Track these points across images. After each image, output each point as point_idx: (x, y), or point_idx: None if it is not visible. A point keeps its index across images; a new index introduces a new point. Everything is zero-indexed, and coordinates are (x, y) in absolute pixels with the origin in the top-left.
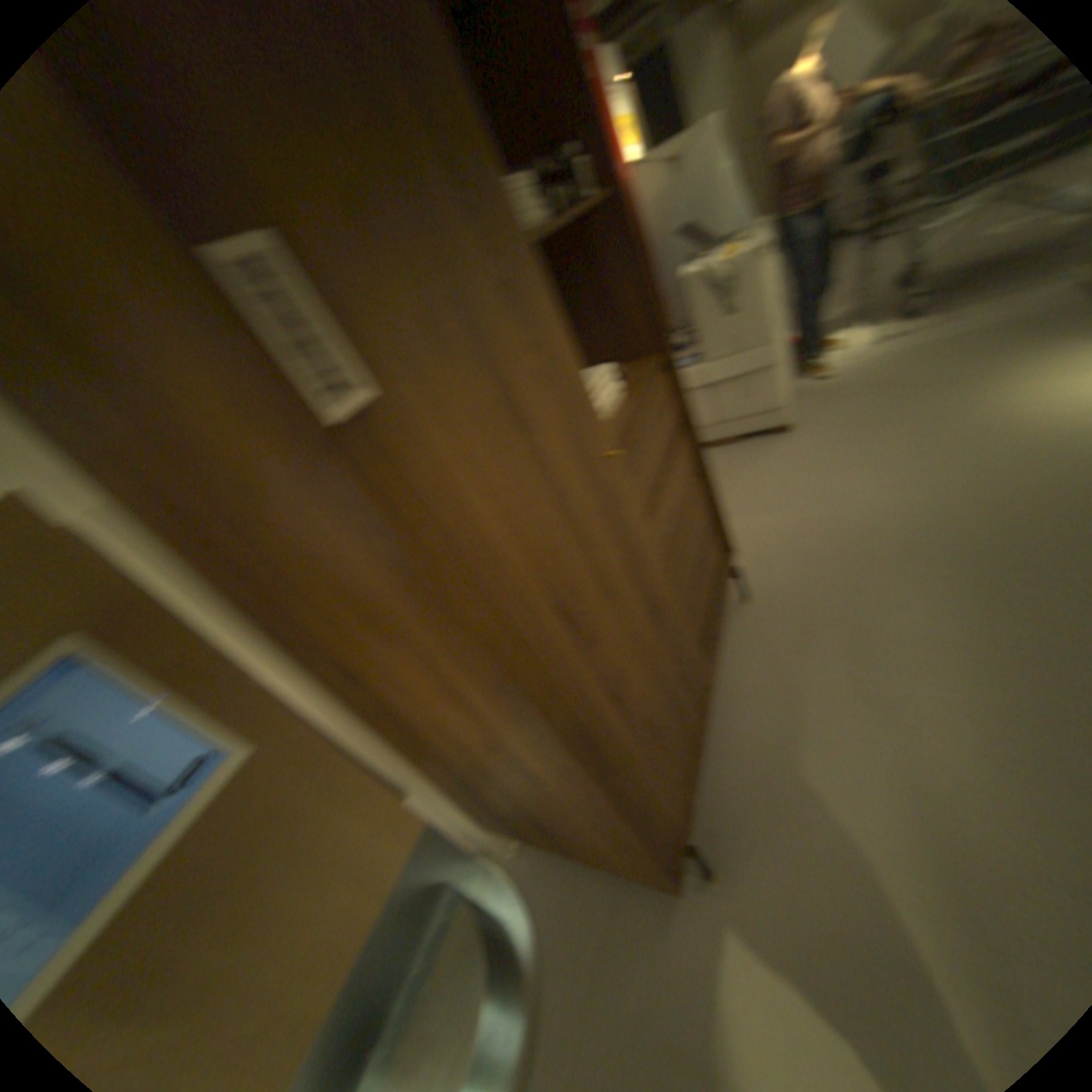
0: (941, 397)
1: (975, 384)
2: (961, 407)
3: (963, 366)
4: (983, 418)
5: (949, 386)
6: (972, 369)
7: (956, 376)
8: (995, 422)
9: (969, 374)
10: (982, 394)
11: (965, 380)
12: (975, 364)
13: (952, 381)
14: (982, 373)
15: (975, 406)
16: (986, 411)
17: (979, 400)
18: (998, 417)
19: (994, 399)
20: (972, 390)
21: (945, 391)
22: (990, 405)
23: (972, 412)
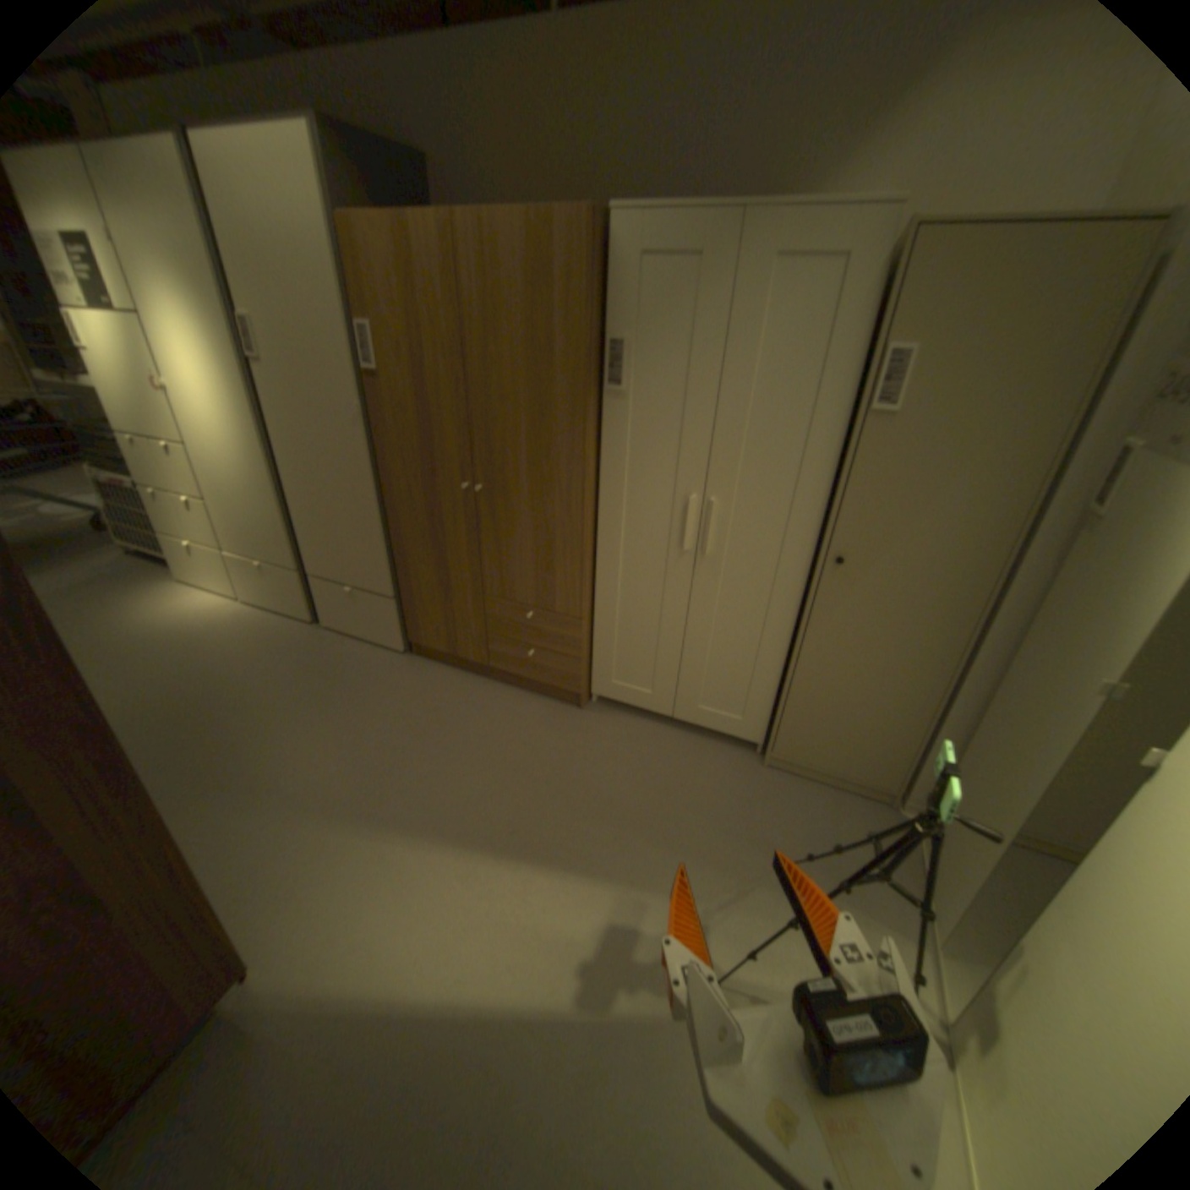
0: (86, 635)
1: (108, 621)
2: (112, 636)
3: (82, 613)
4: (137, 637)
5: (85, 627)
6: (94, 613)
7: (84, 620)
8: (149, 636)
9: (95, 617)
10: (121, 625)
11: (96, 620)
12: (94, 610)
13: (84, 623)
14: (107, 614)
15: (123, 632)
16: (136, 633)
17: (122, 629)
18: (149, 634)
19: (134, 626)
20: (109, 625)
21: (85, 631)
22: (135, 629)
23: (124, 636)
